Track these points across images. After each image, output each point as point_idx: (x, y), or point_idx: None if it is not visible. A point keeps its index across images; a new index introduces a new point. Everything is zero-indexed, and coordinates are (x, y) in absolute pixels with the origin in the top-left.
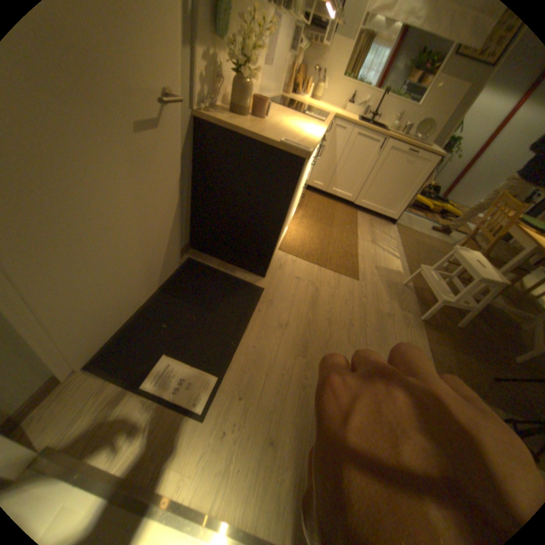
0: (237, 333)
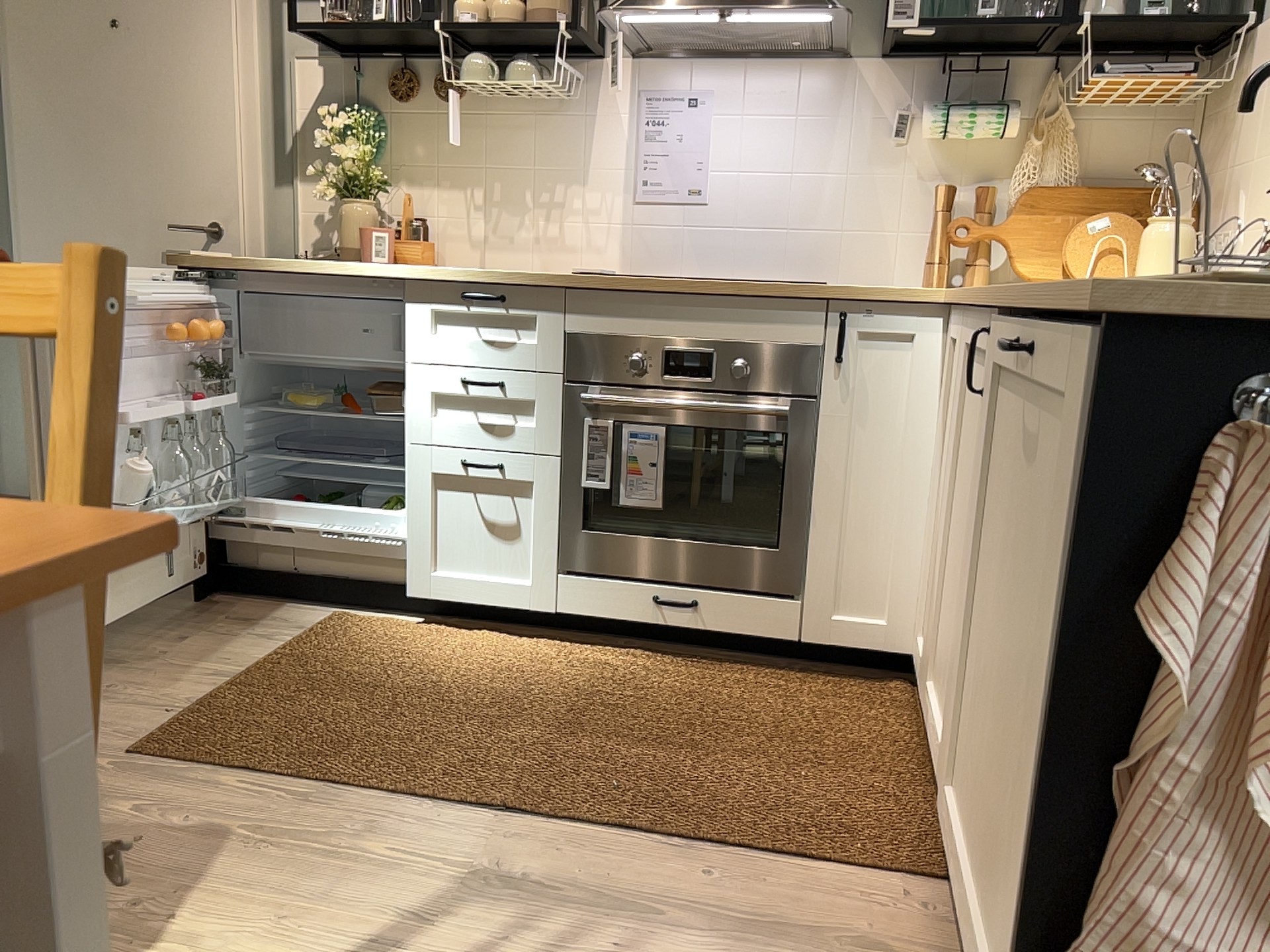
0: None
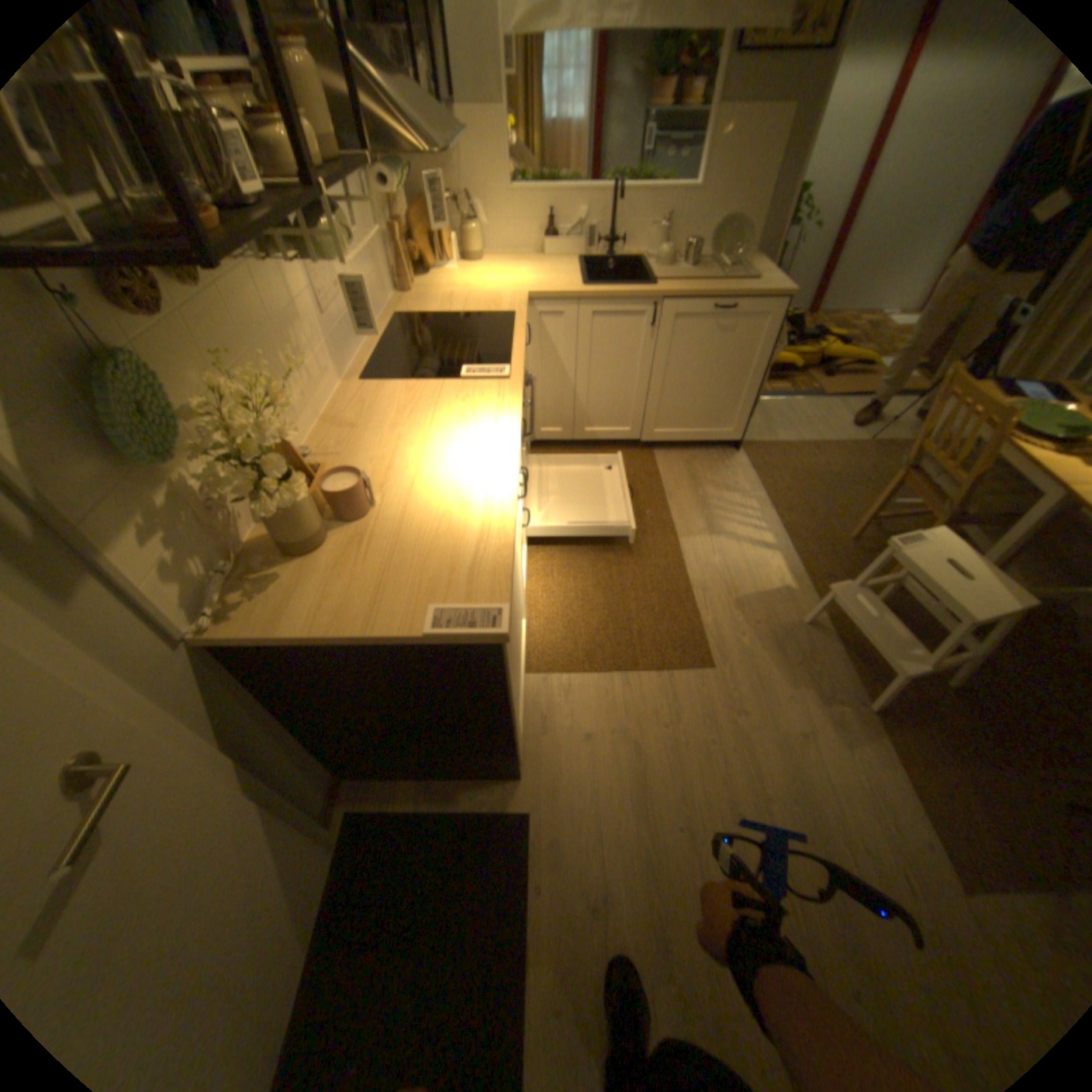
0: (511, 994)
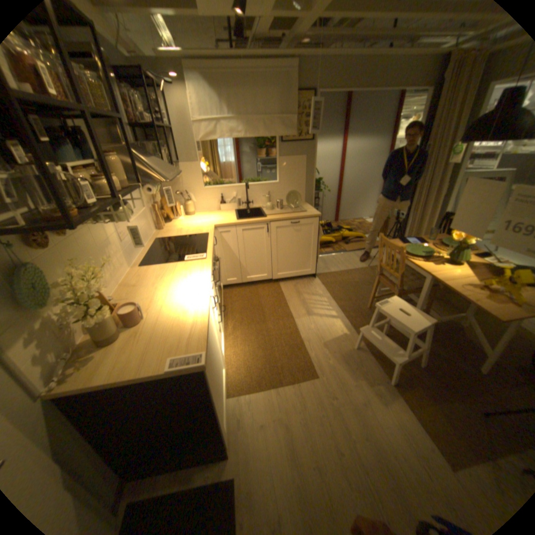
0: None
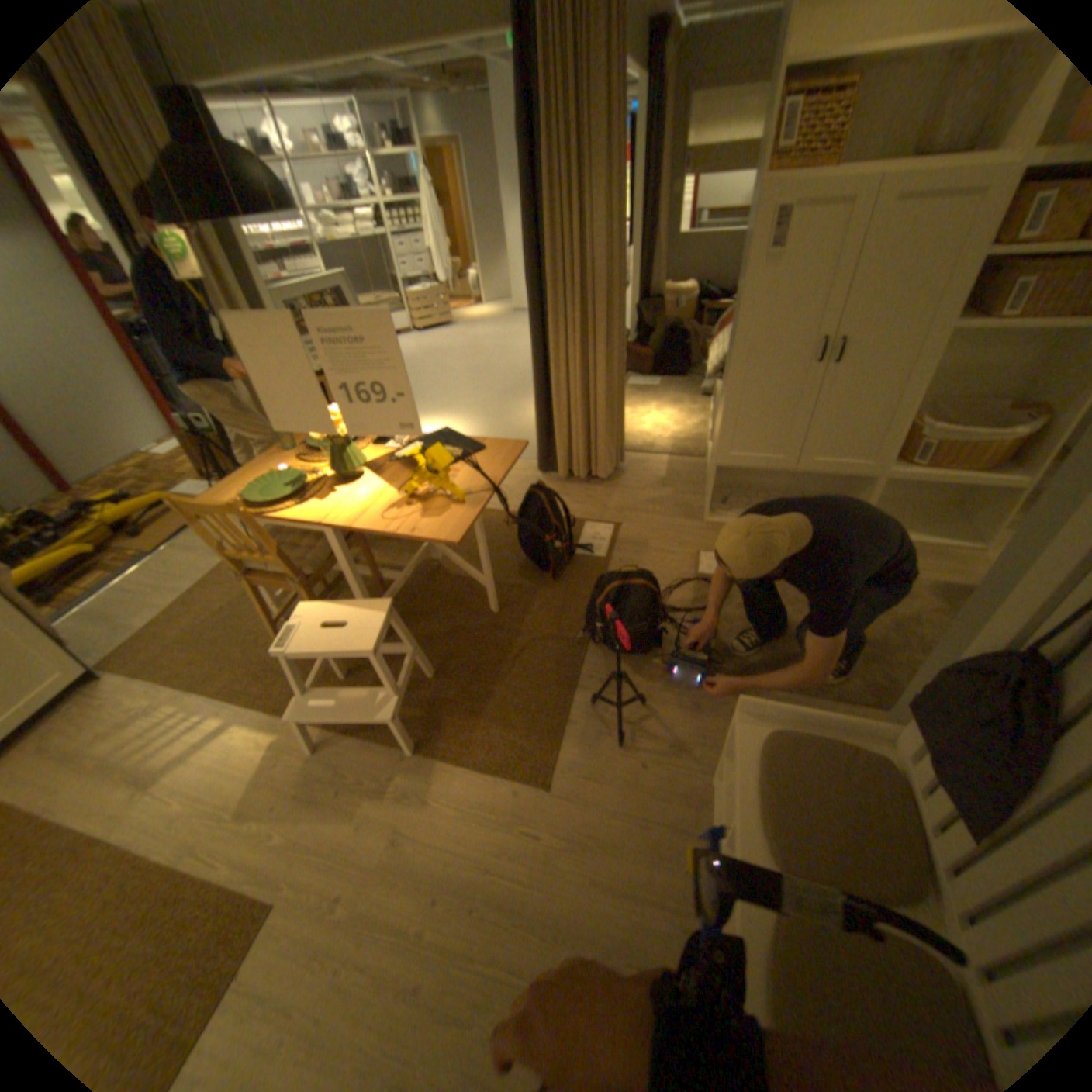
0: None
